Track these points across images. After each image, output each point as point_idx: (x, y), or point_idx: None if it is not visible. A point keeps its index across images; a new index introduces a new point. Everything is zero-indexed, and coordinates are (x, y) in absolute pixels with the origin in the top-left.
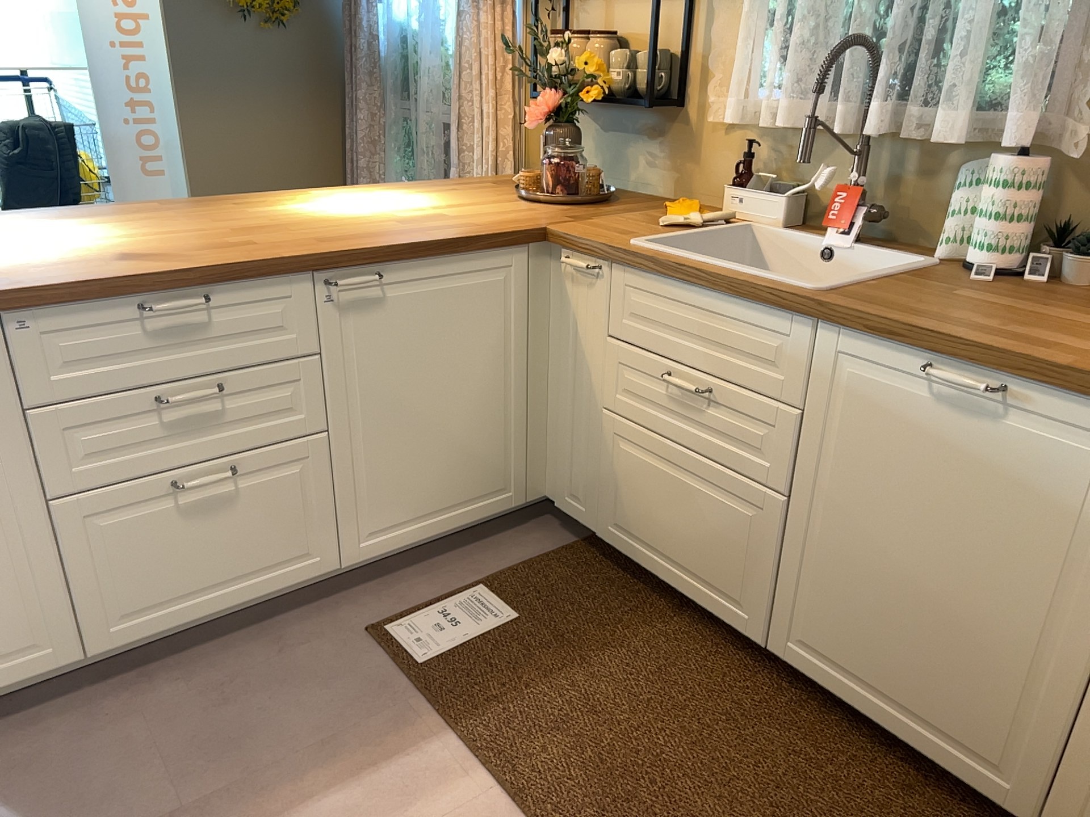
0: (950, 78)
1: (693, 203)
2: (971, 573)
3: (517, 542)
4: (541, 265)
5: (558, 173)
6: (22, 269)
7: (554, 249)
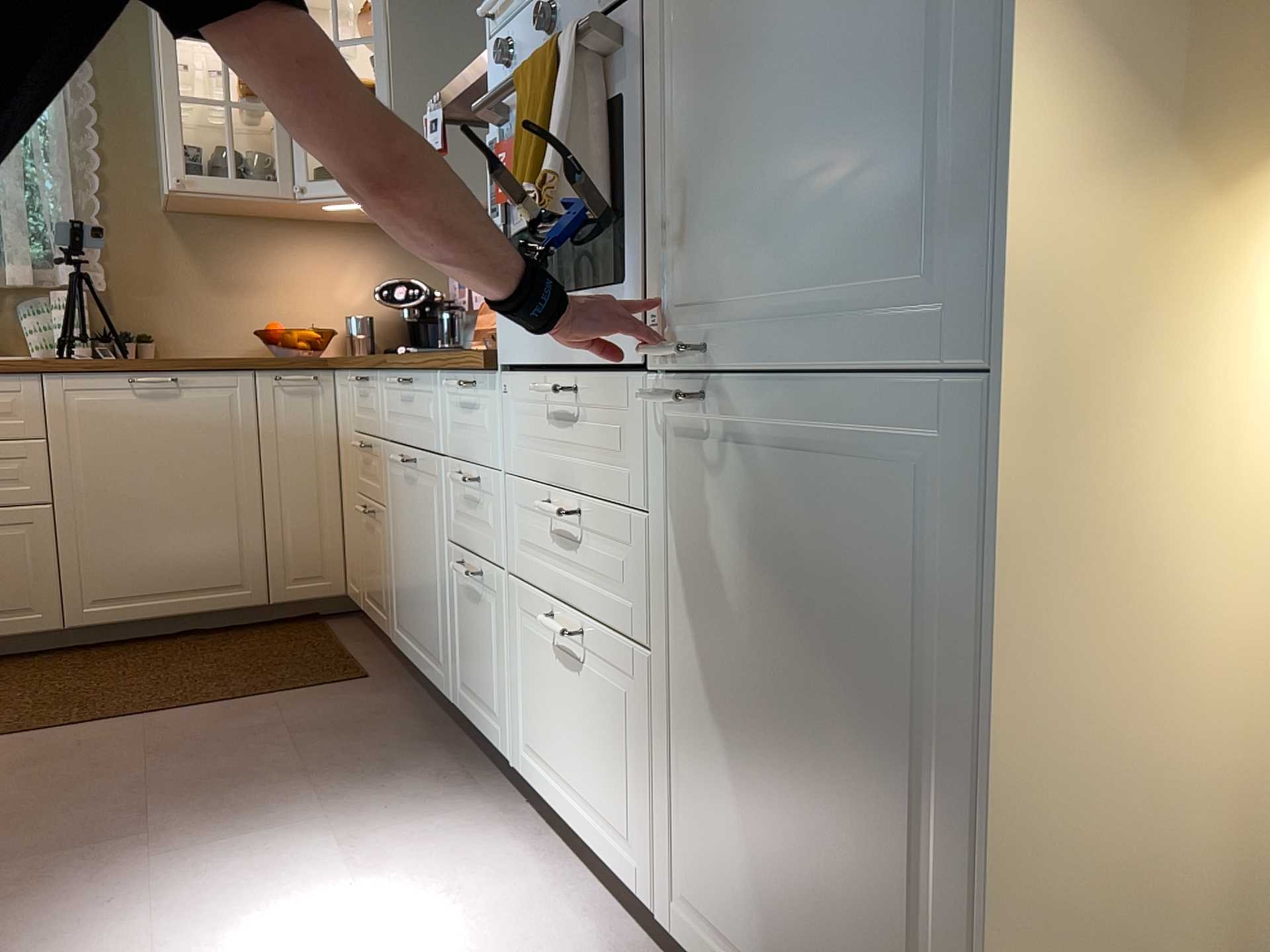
0: (10, 245)
1: None
2: (192, 485)
3: None
4: None
5: None
6: None
7: None
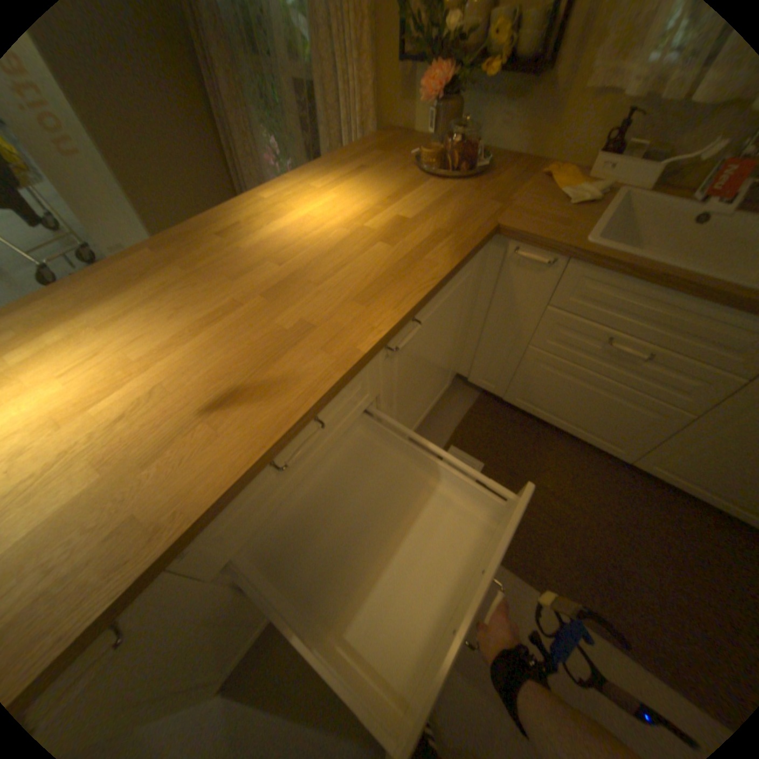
0: None
1: (575, 170)
2: None
3: (450, 404)
4: (486, 250)
5: (465, 150)
6: (125, 471)
7: (497, 237)
